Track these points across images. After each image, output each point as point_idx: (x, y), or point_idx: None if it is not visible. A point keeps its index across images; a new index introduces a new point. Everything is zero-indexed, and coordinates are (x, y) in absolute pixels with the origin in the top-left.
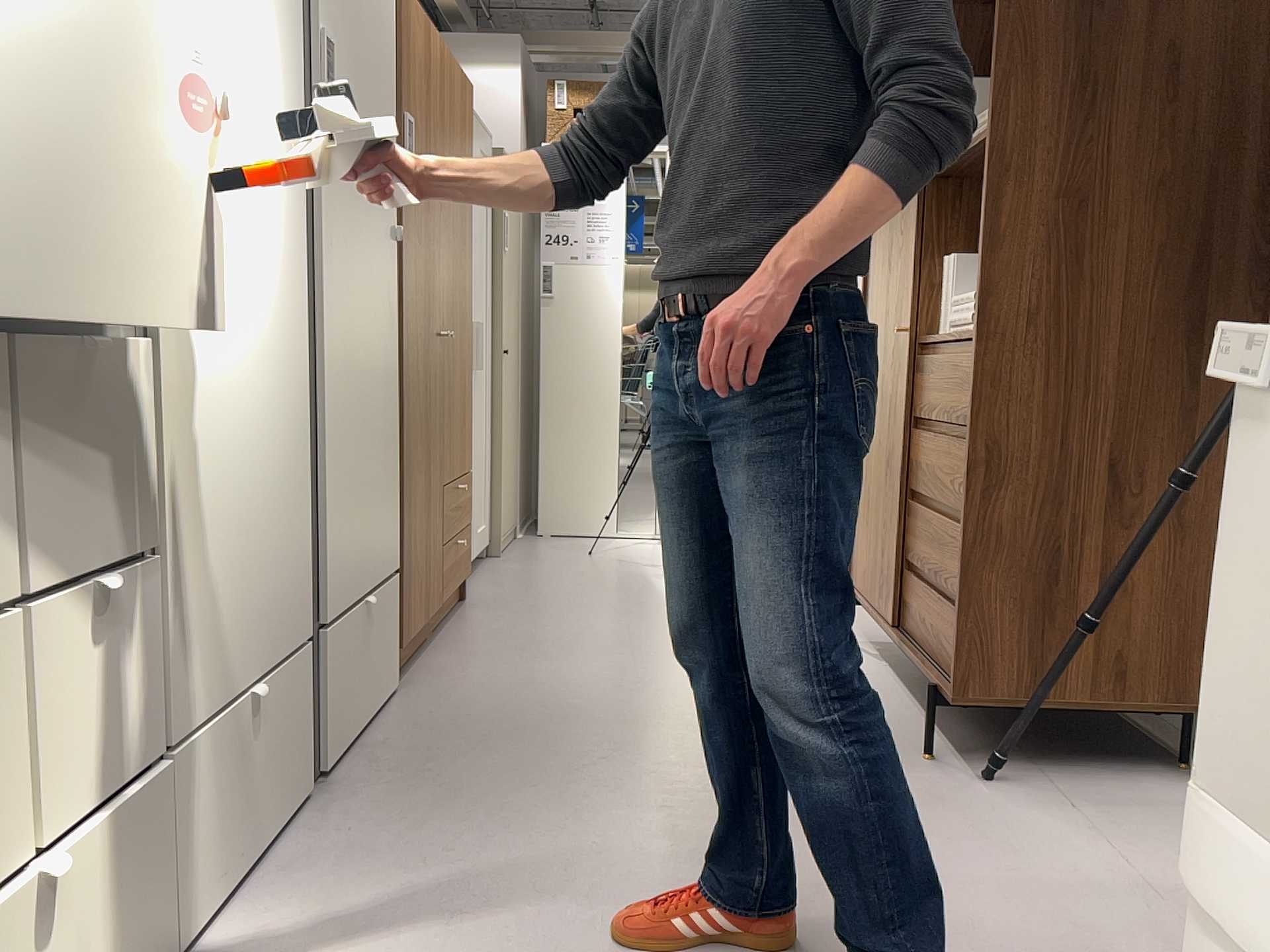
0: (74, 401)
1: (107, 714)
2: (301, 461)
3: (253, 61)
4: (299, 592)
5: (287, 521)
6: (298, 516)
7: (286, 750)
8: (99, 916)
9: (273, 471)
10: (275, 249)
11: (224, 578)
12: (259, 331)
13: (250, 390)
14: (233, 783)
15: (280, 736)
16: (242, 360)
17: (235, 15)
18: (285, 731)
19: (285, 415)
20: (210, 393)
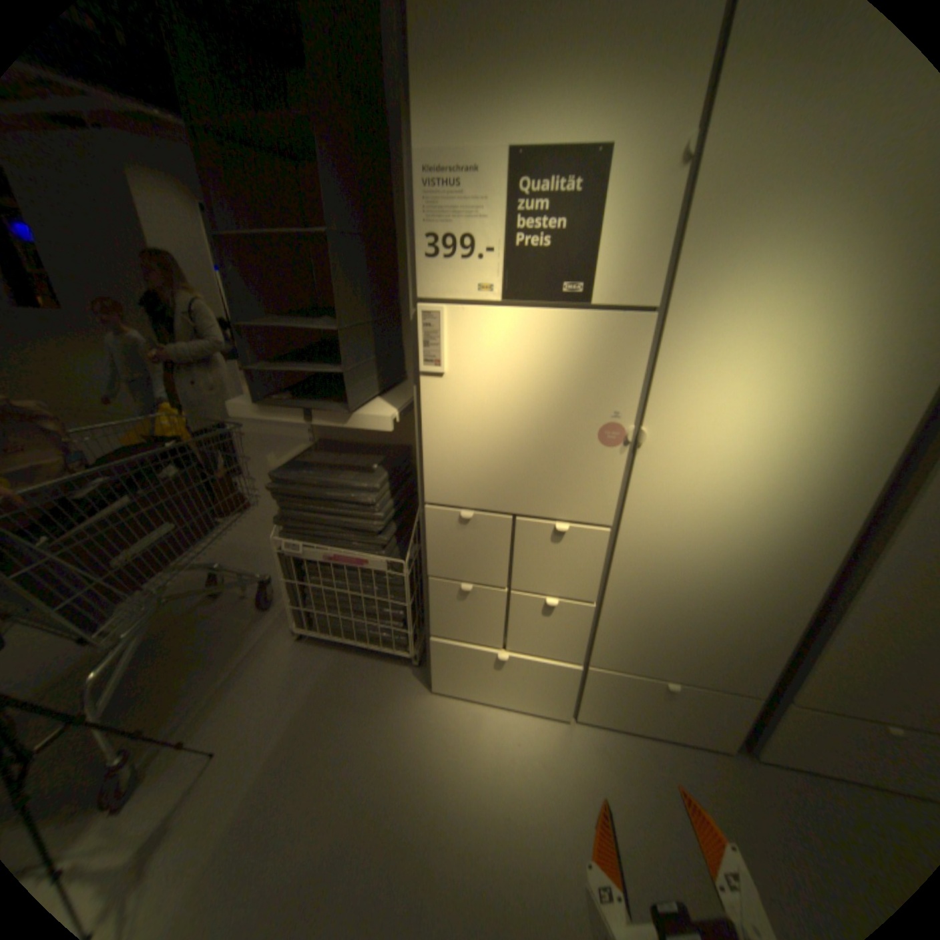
0: (556, 544)
1: (555, 638)
2: (810, 619)
3: (827, 380)
4: (762, 675)
5: (759, 640)
6: (779, 643)
7: (709, 724)
8: (538, 682)
9: (749, 613)
10: (812, 499)
11: (664, 635)
12: (759, 543)
13: (731, 569)
14: (643, 705)
15: (703, 716)
16: (726, 554)
17: (801, 355)
18: (712, 718)
19: (783, 591)
20: (677, 561)
